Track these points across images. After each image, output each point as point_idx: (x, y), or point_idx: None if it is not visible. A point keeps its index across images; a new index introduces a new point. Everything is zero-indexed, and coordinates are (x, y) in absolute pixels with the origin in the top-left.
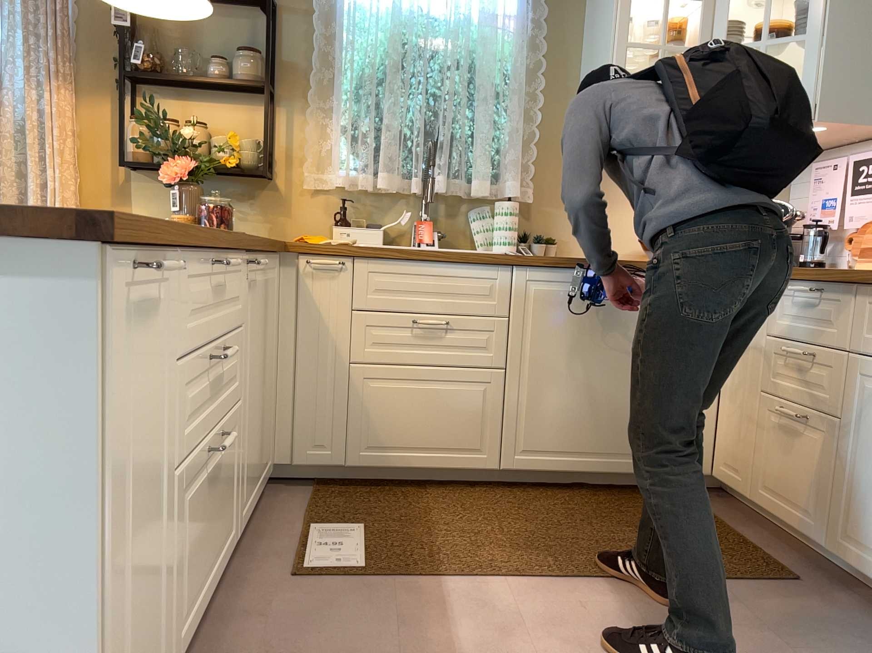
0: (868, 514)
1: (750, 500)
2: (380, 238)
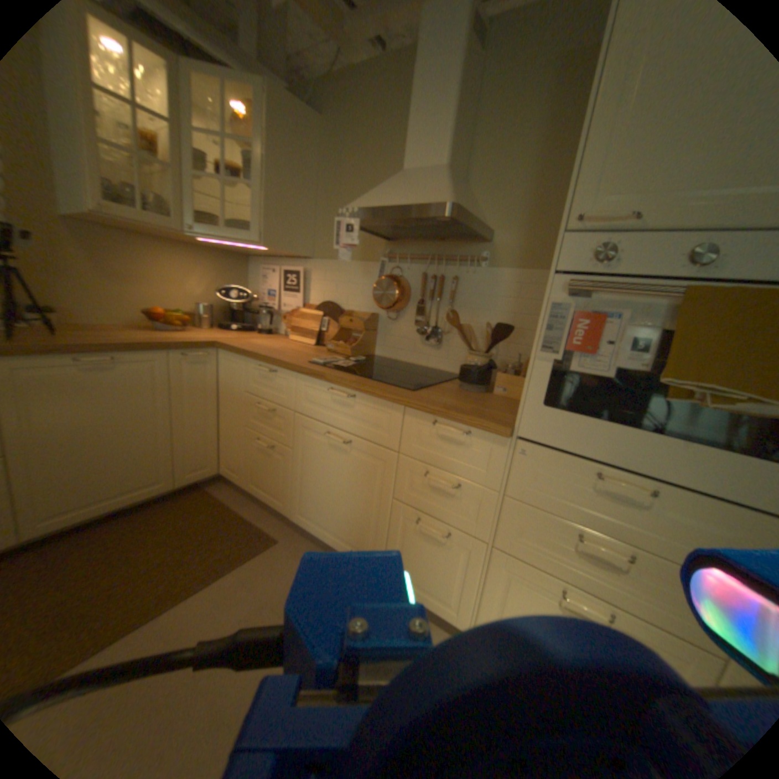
0: (307, 501)
1: (241, 489)
2: None
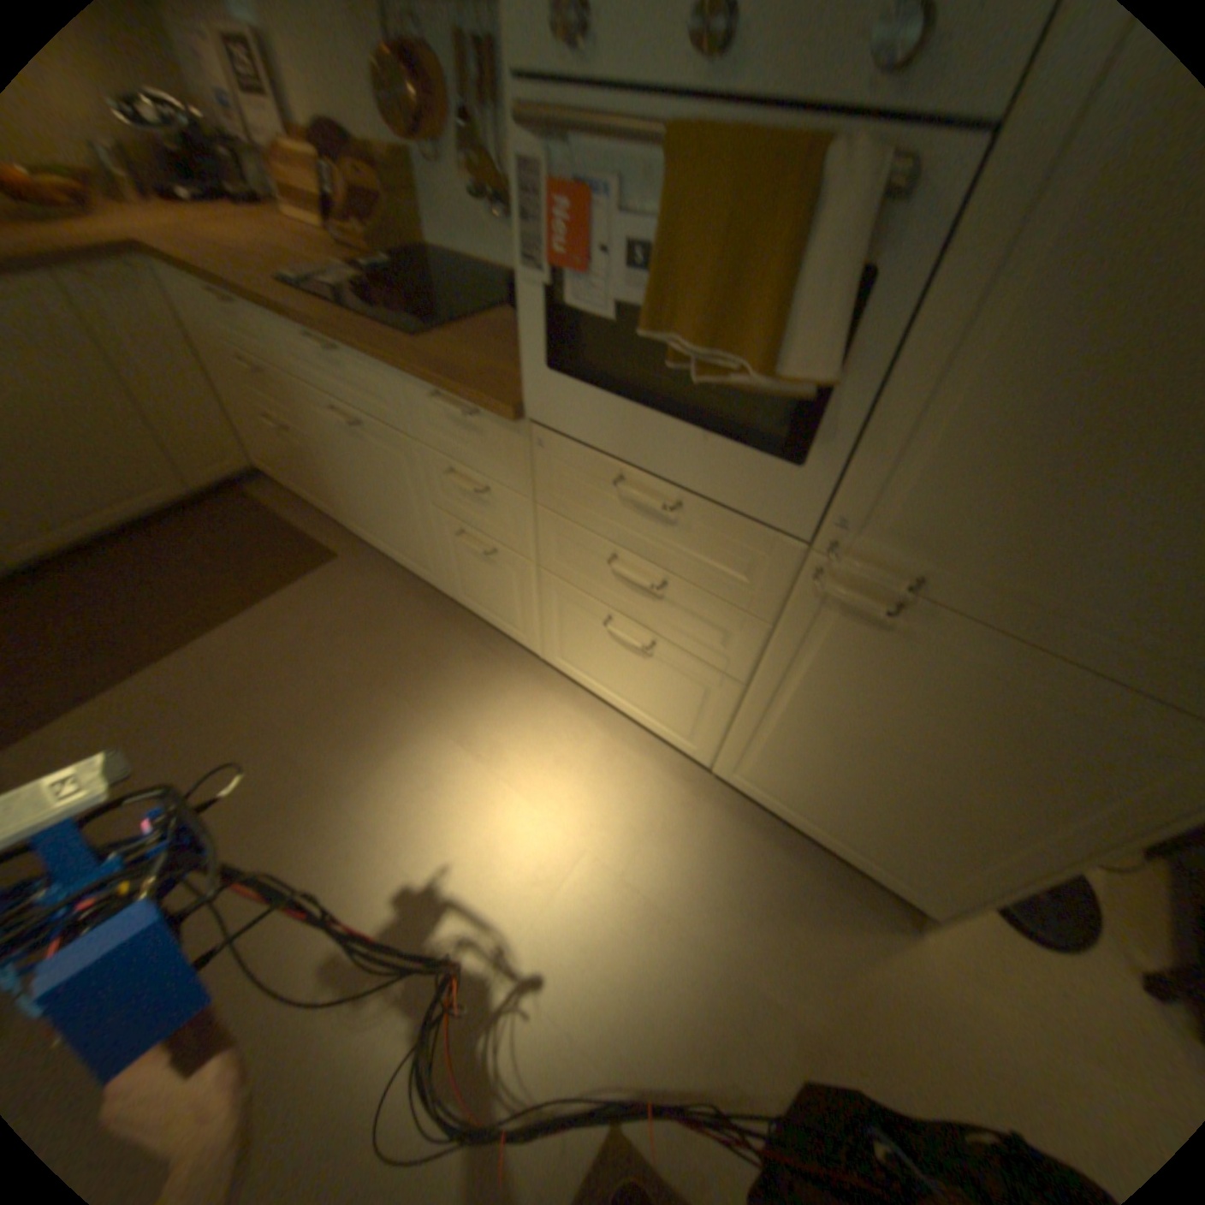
0: (349, 504)
1: (281, 486)
2: None
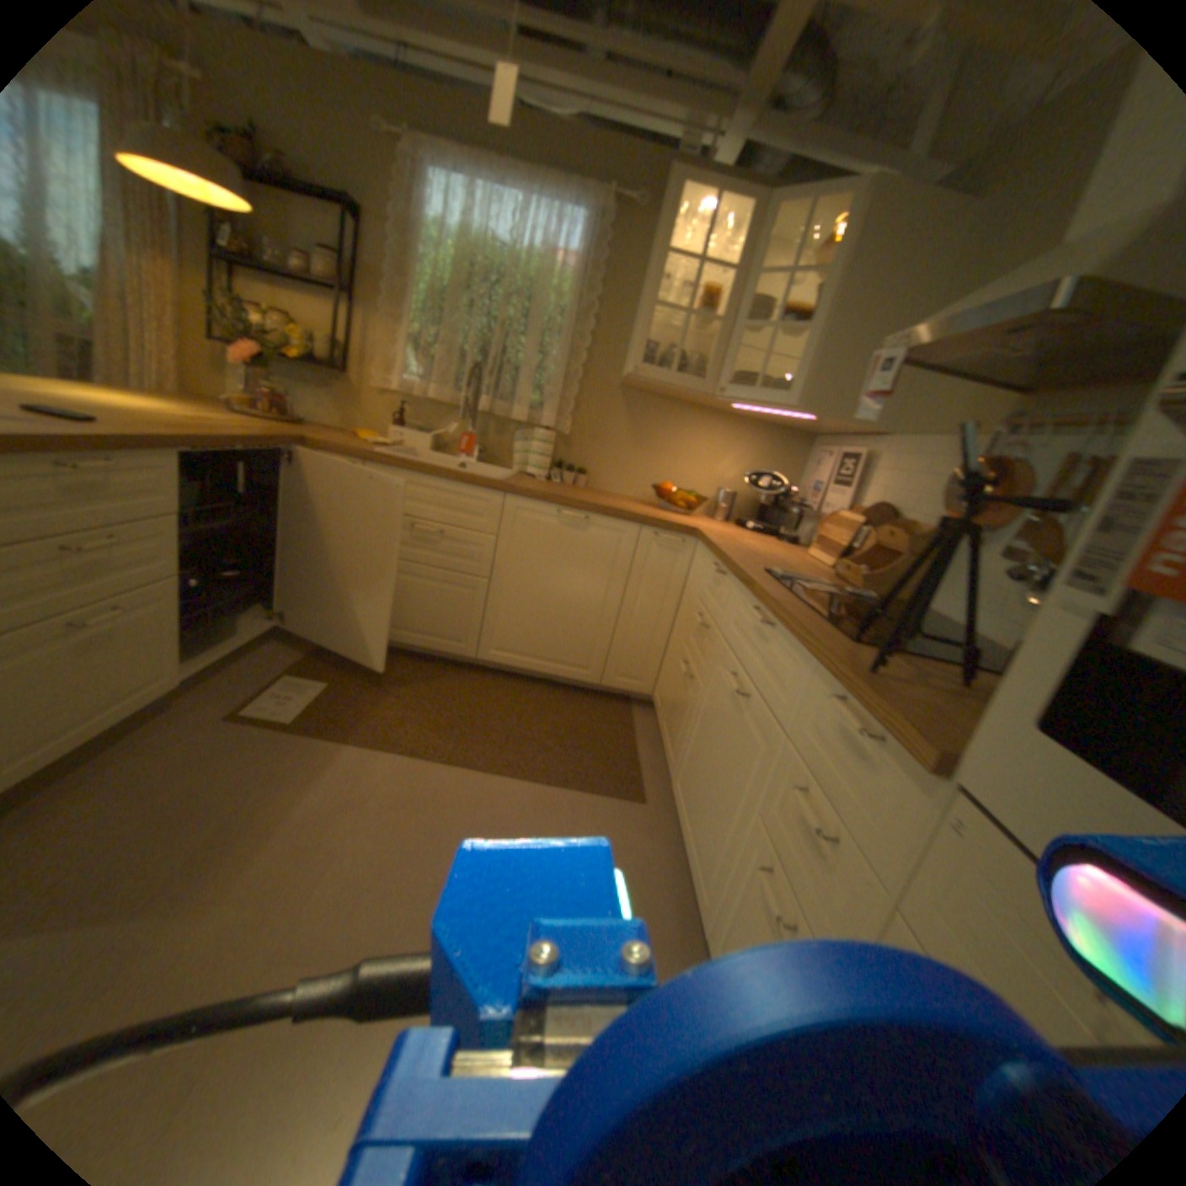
0: (692, 770)
1: (659, 726)
2: (429, 444)
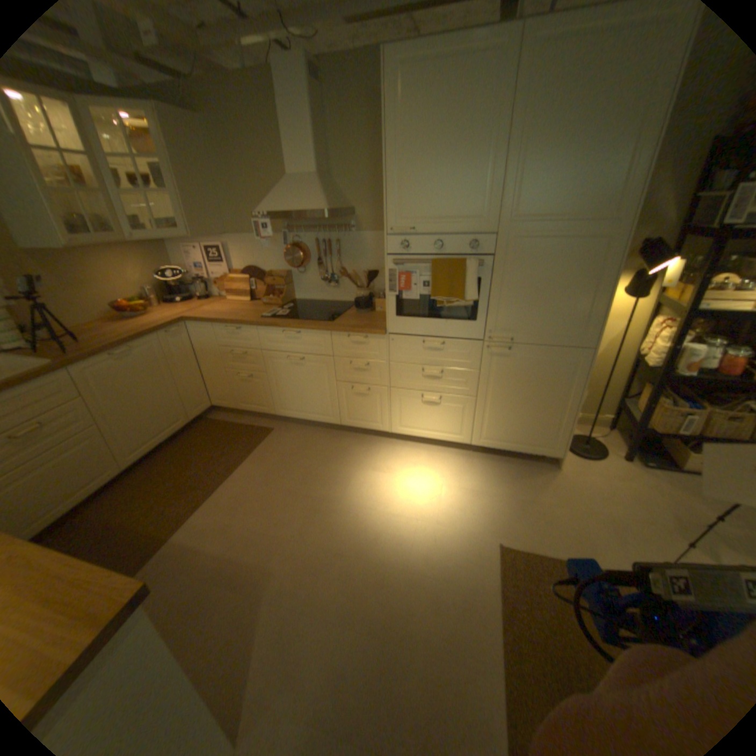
0: (286, 399)
1: (235, 409)
2: None
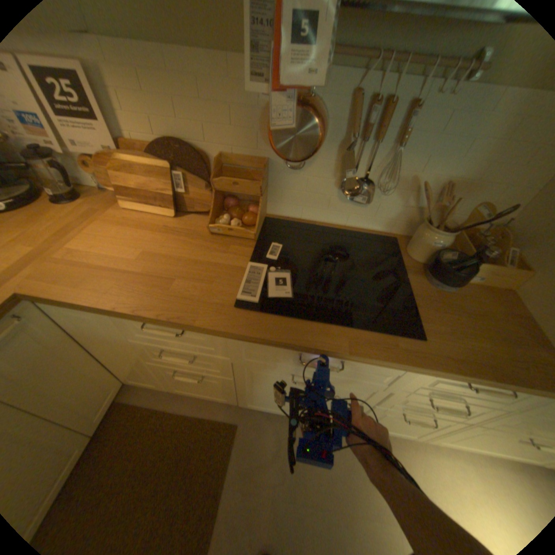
0: (265, 402)
1: (166, 391)
2: None
